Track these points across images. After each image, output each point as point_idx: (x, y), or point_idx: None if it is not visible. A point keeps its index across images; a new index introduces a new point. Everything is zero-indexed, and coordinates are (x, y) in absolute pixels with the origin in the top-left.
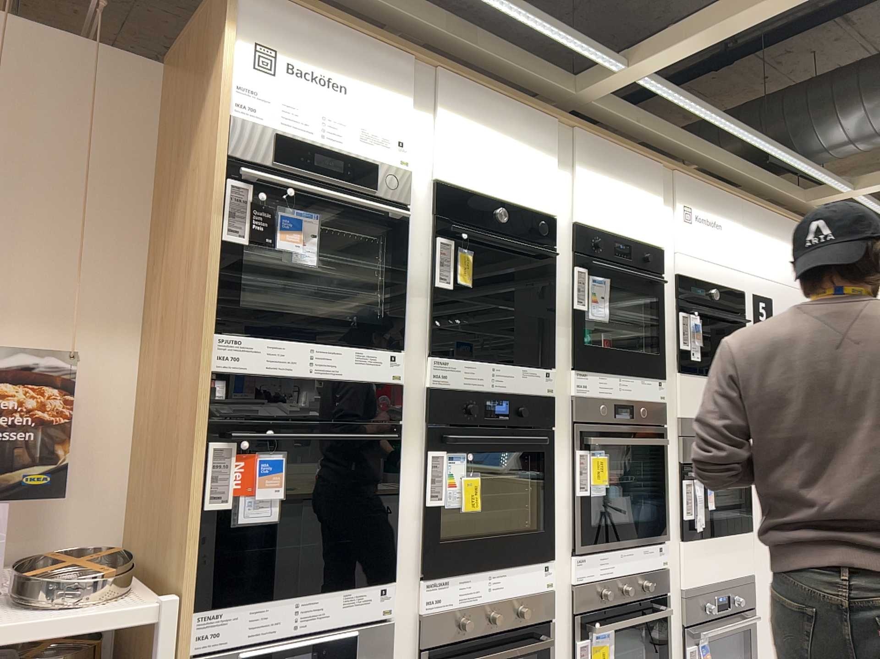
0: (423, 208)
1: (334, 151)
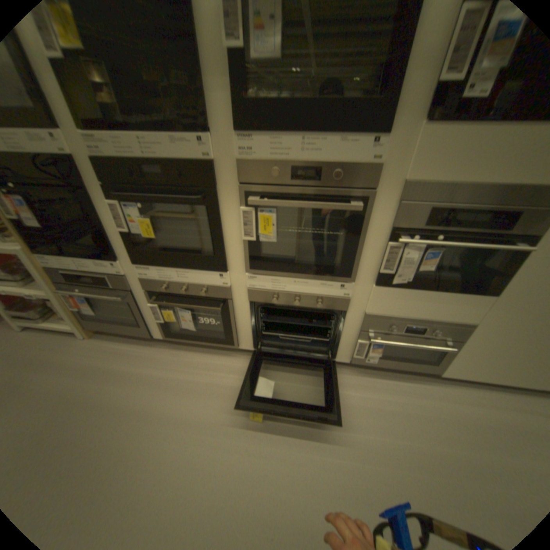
0: None
1: None
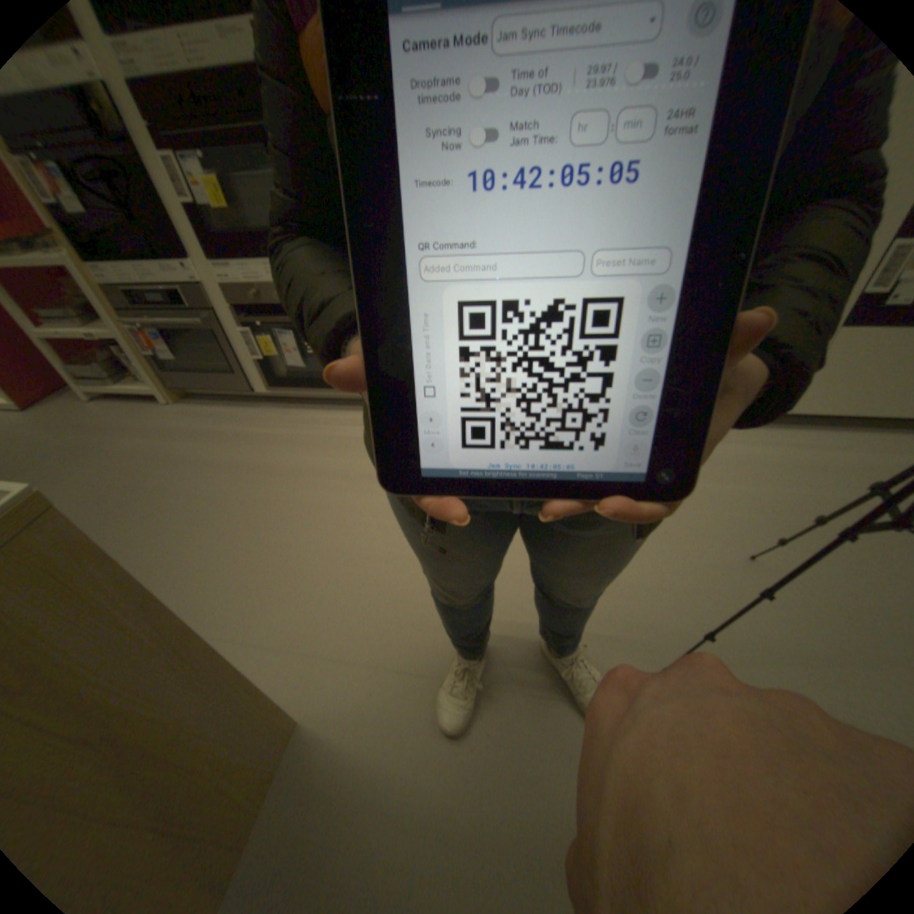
0: None
1: None
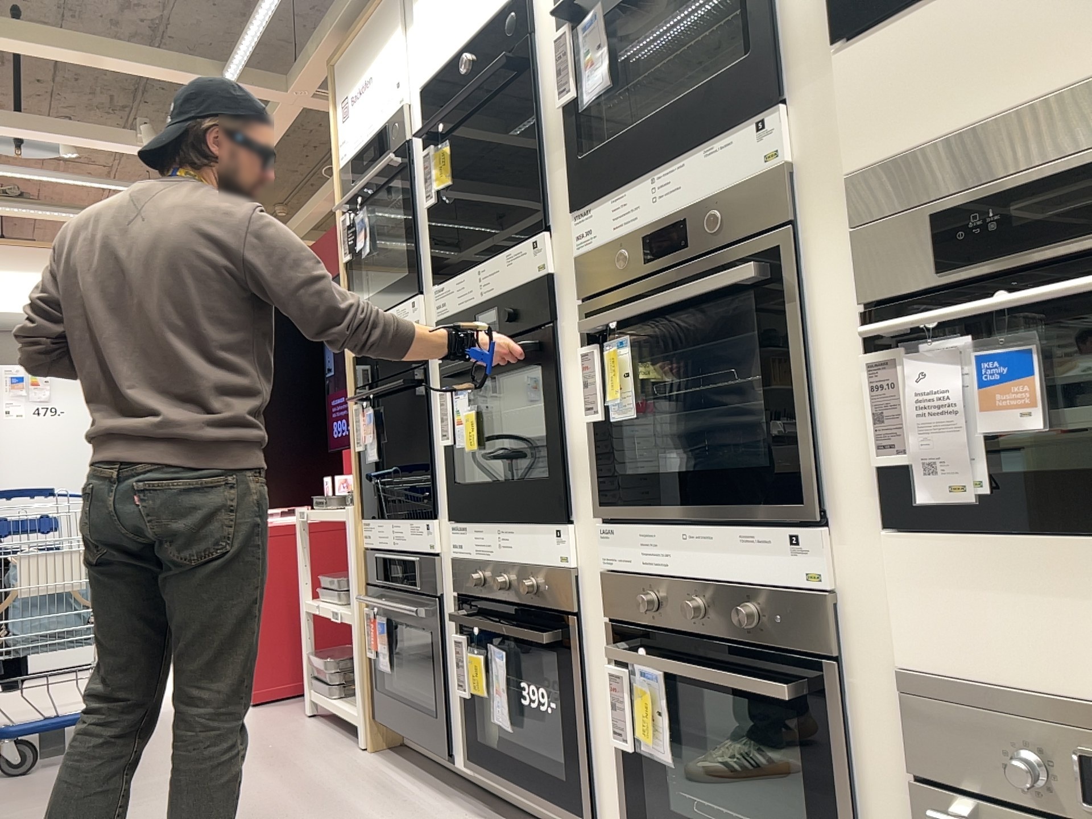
0: (419, 127)
1: (367, 139)
